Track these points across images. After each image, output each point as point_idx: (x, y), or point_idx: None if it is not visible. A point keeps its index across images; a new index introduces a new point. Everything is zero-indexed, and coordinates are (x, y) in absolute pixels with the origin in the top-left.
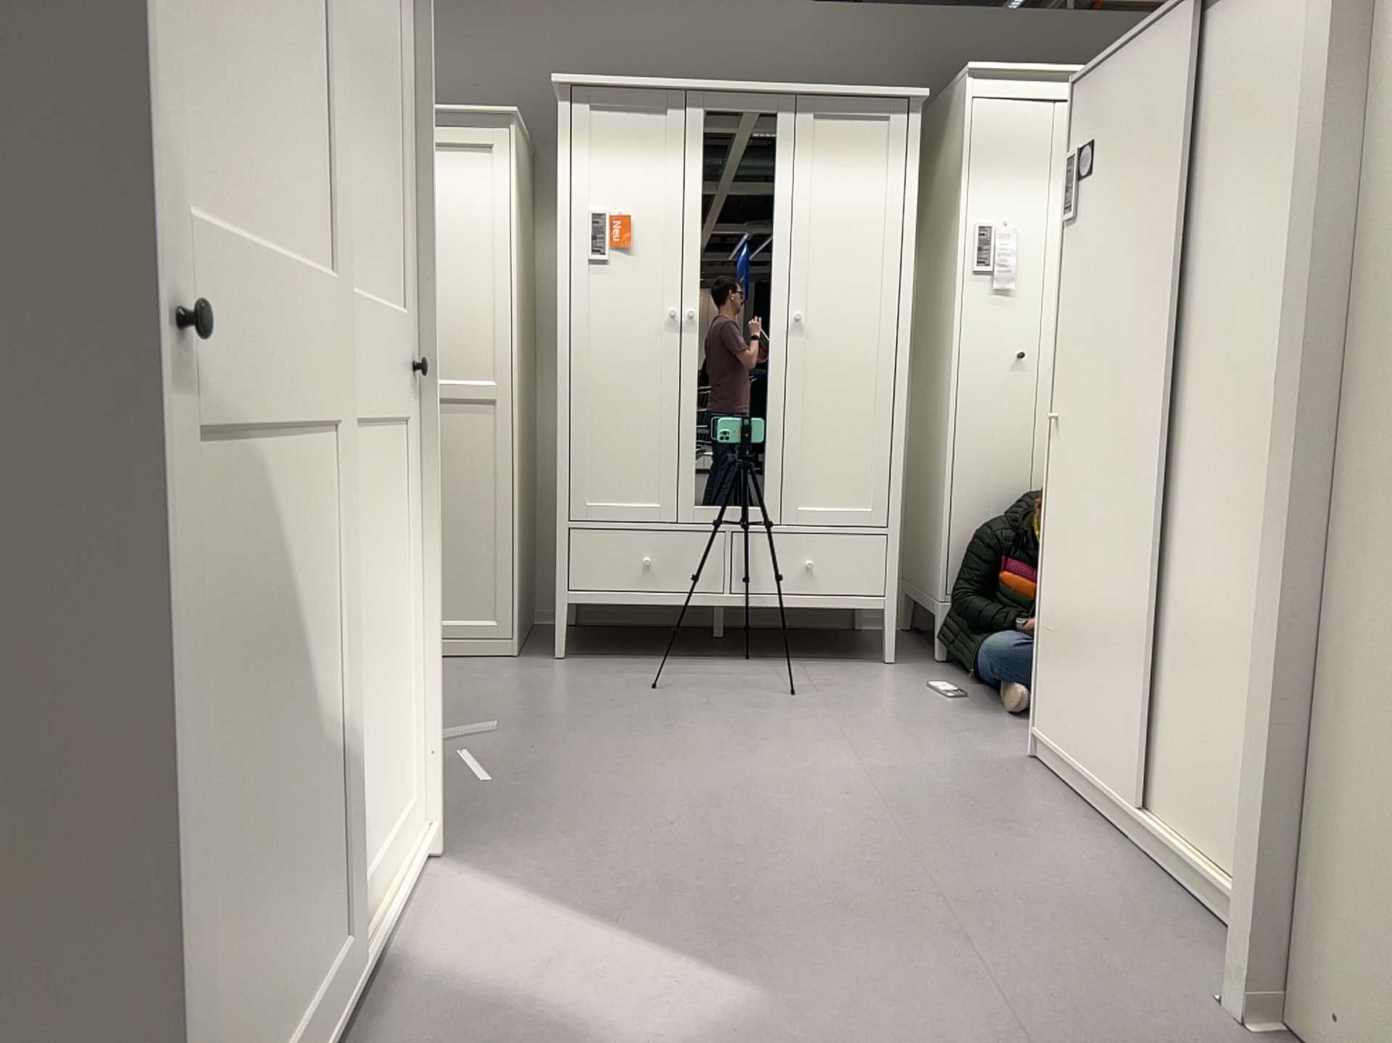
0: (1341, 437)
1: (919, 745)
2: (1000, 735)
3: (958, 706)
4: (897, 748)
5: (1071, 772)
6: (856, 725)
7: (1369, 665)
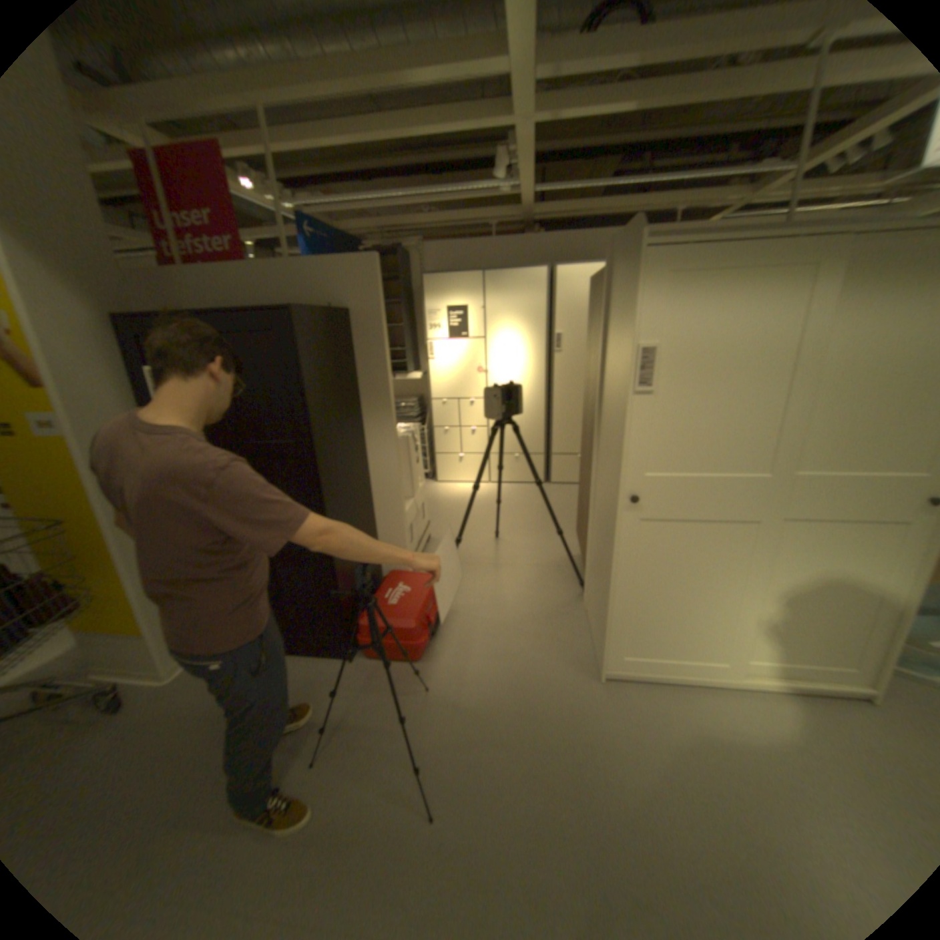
0: None
1: None
2: None
3: None
4: None
5: None
6: None
7: None
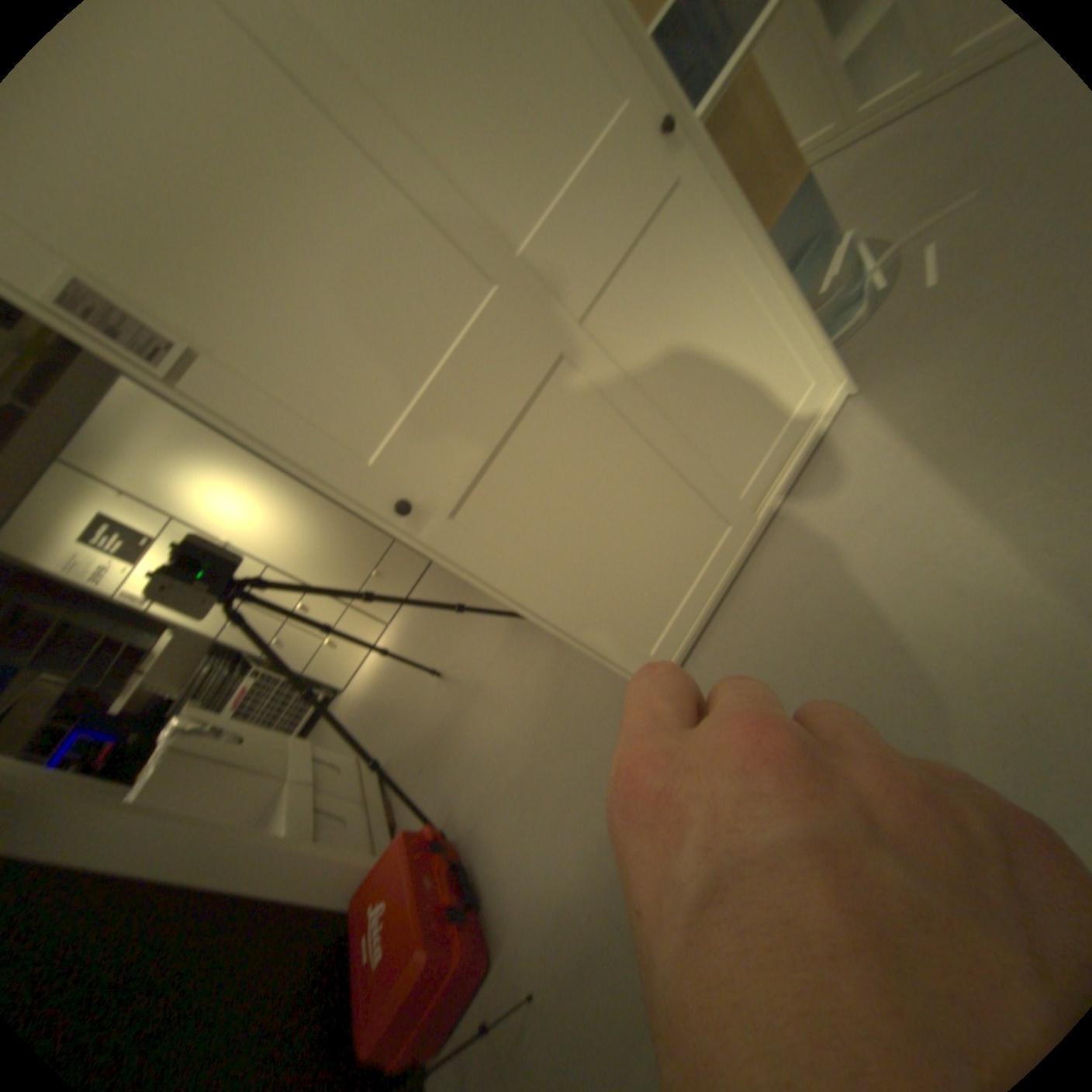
0: None
1: None
2: None
3: None
4: None
5: None
6: None
7: None
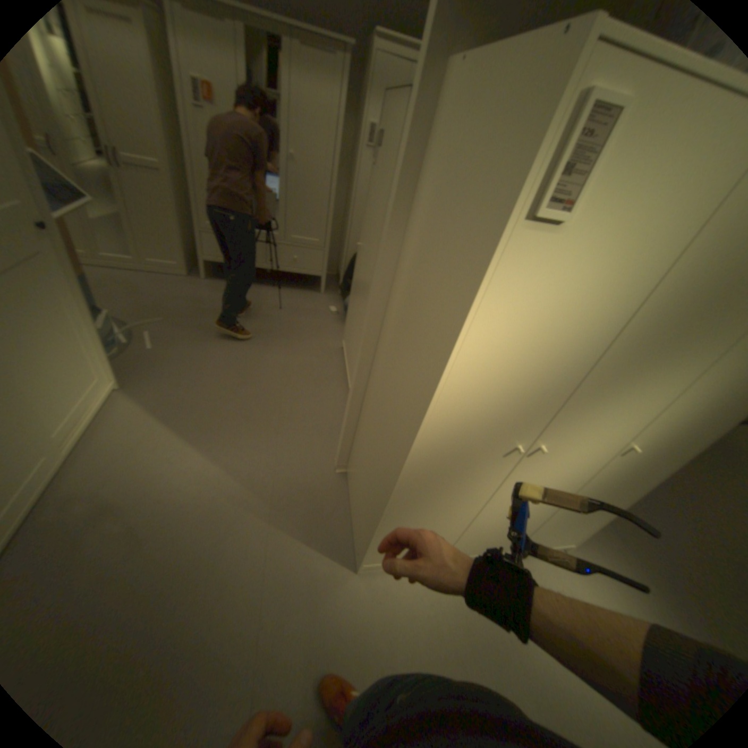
0: (381, 336)
1: (308, 339)
2: (337, 336)
3: (331, 319)
4: (300, 340)
5: (344, 360)
6: (292, 328)
7: (366, 409)
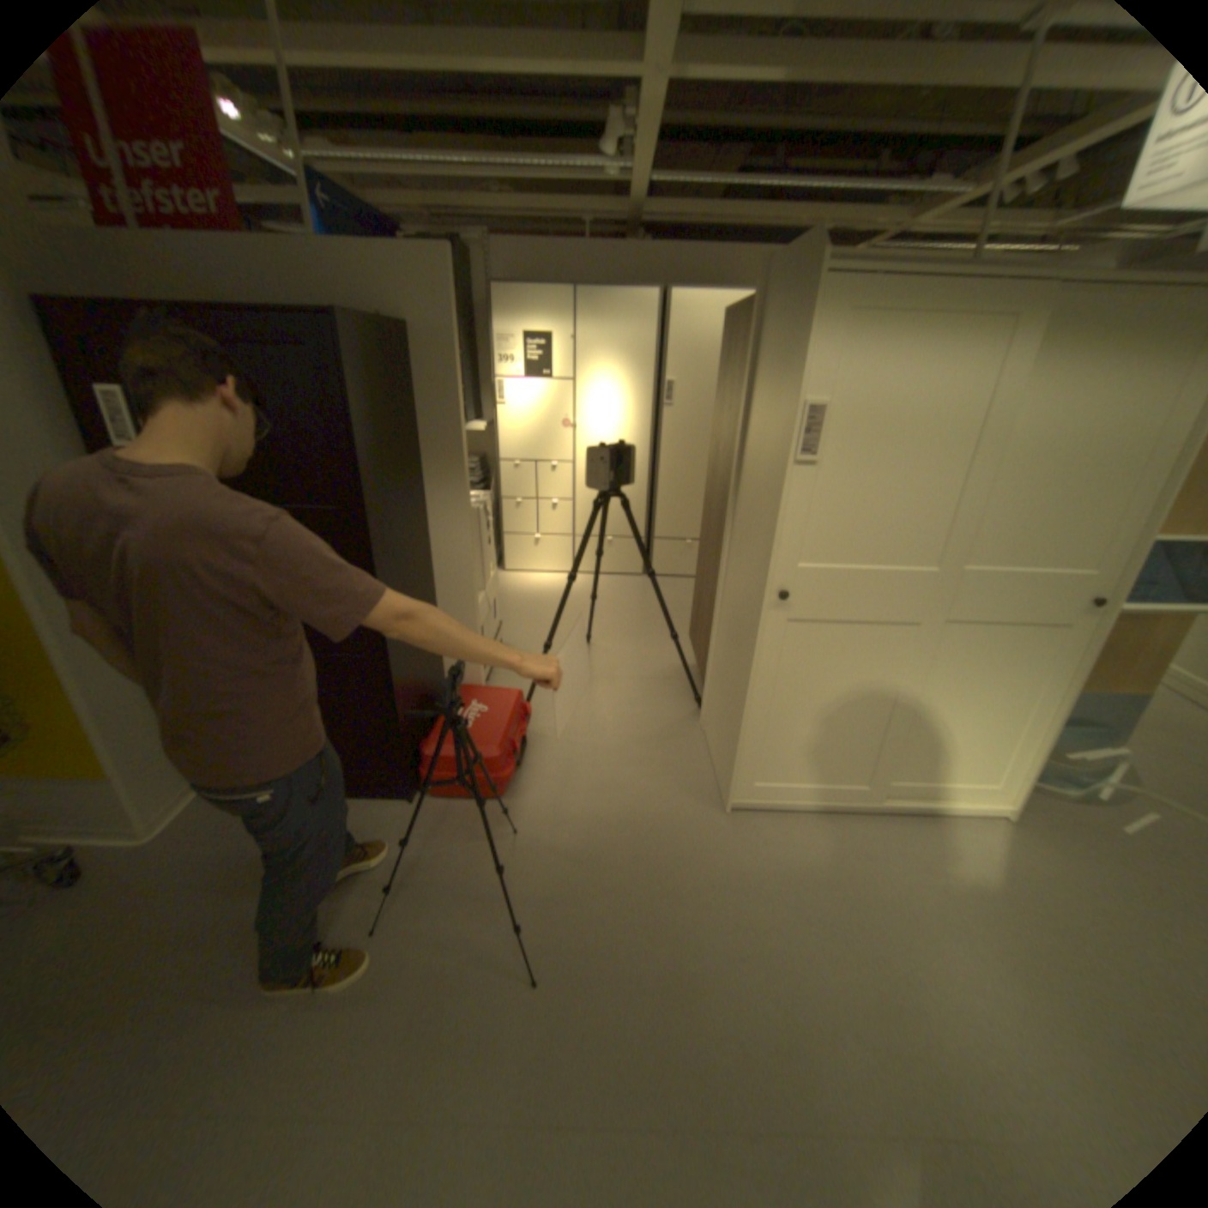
0: None
1: None
2: None
3: None
4: None
5: None
6: None
7: None
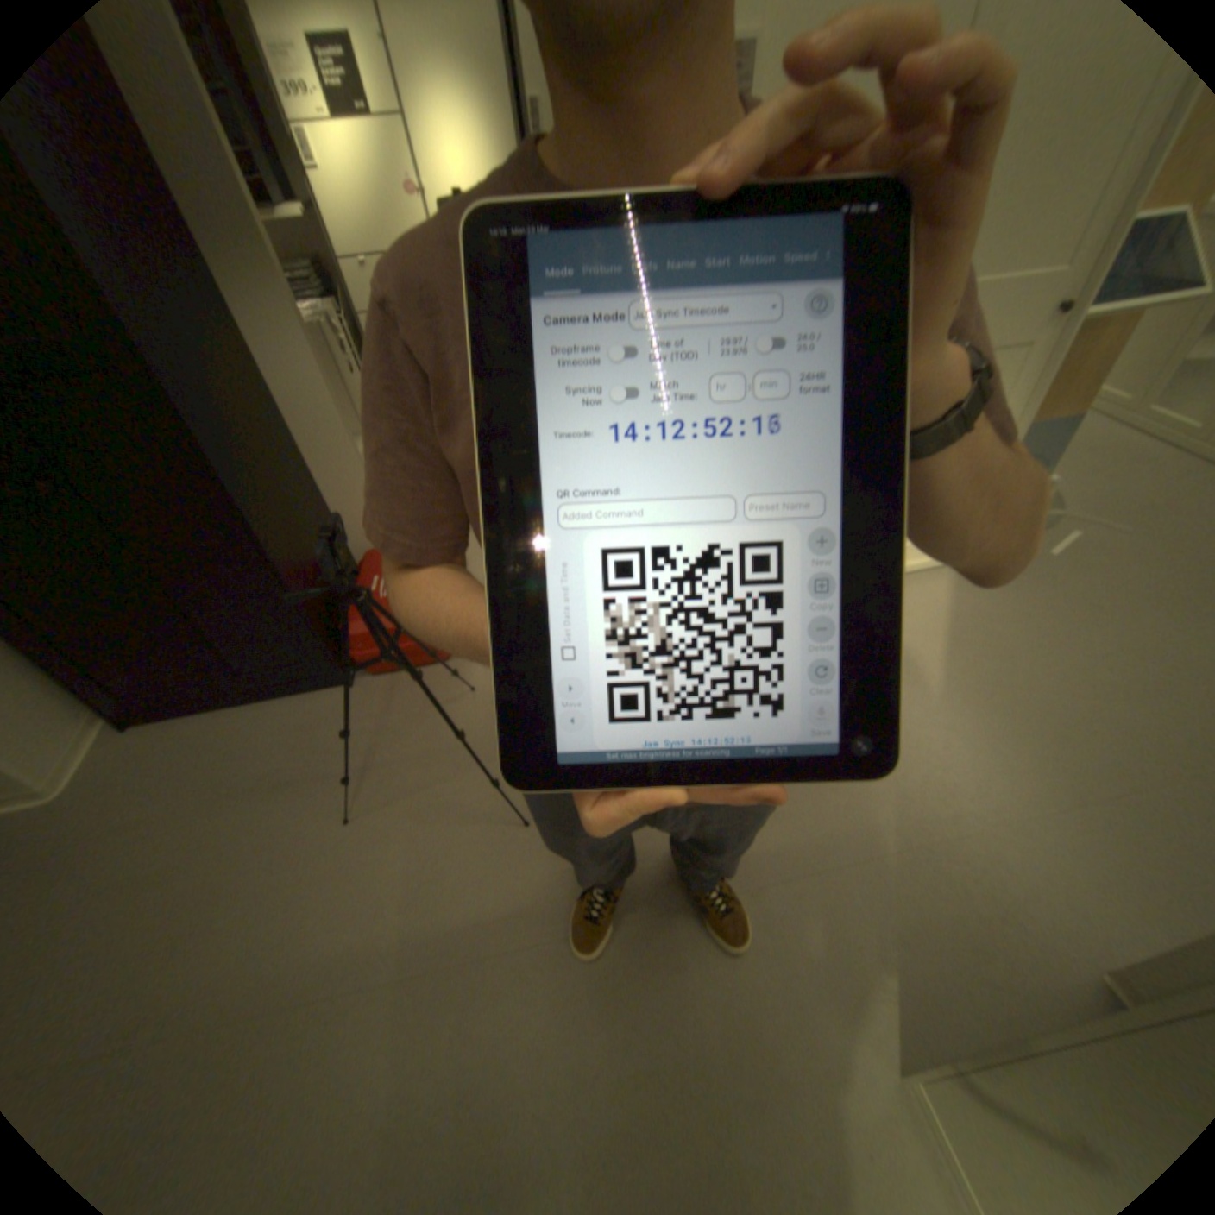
0: None
1: None
2: None
3: None
4: None
5: None
6: None
7: None
